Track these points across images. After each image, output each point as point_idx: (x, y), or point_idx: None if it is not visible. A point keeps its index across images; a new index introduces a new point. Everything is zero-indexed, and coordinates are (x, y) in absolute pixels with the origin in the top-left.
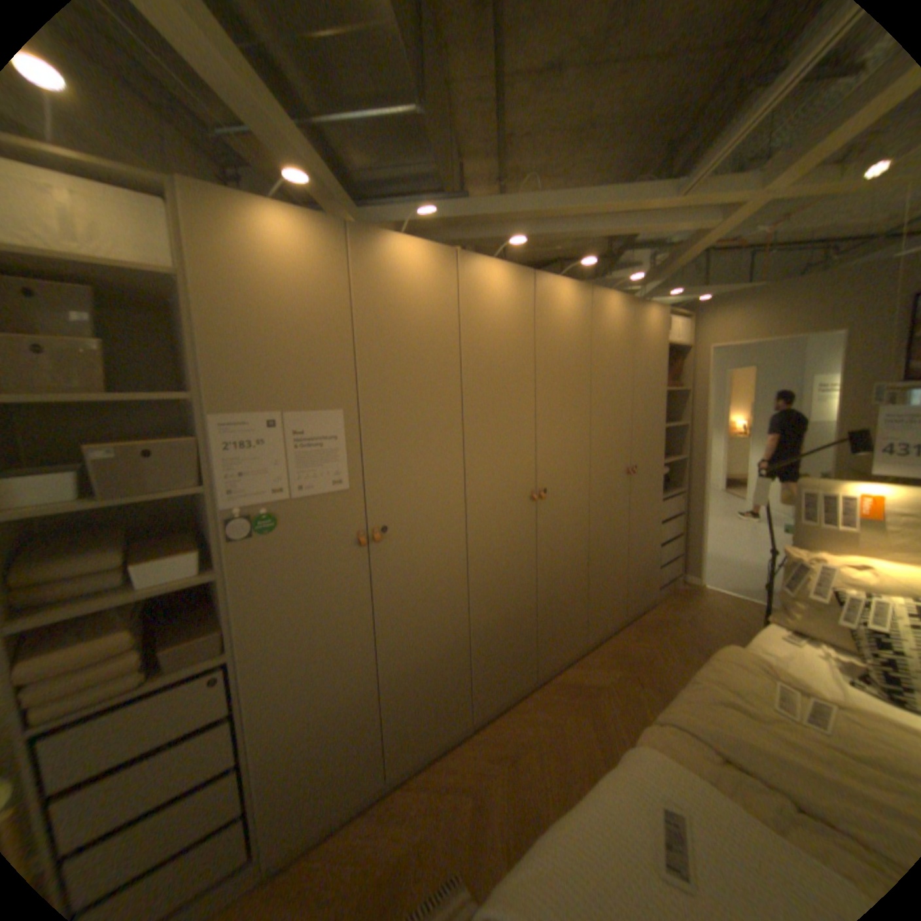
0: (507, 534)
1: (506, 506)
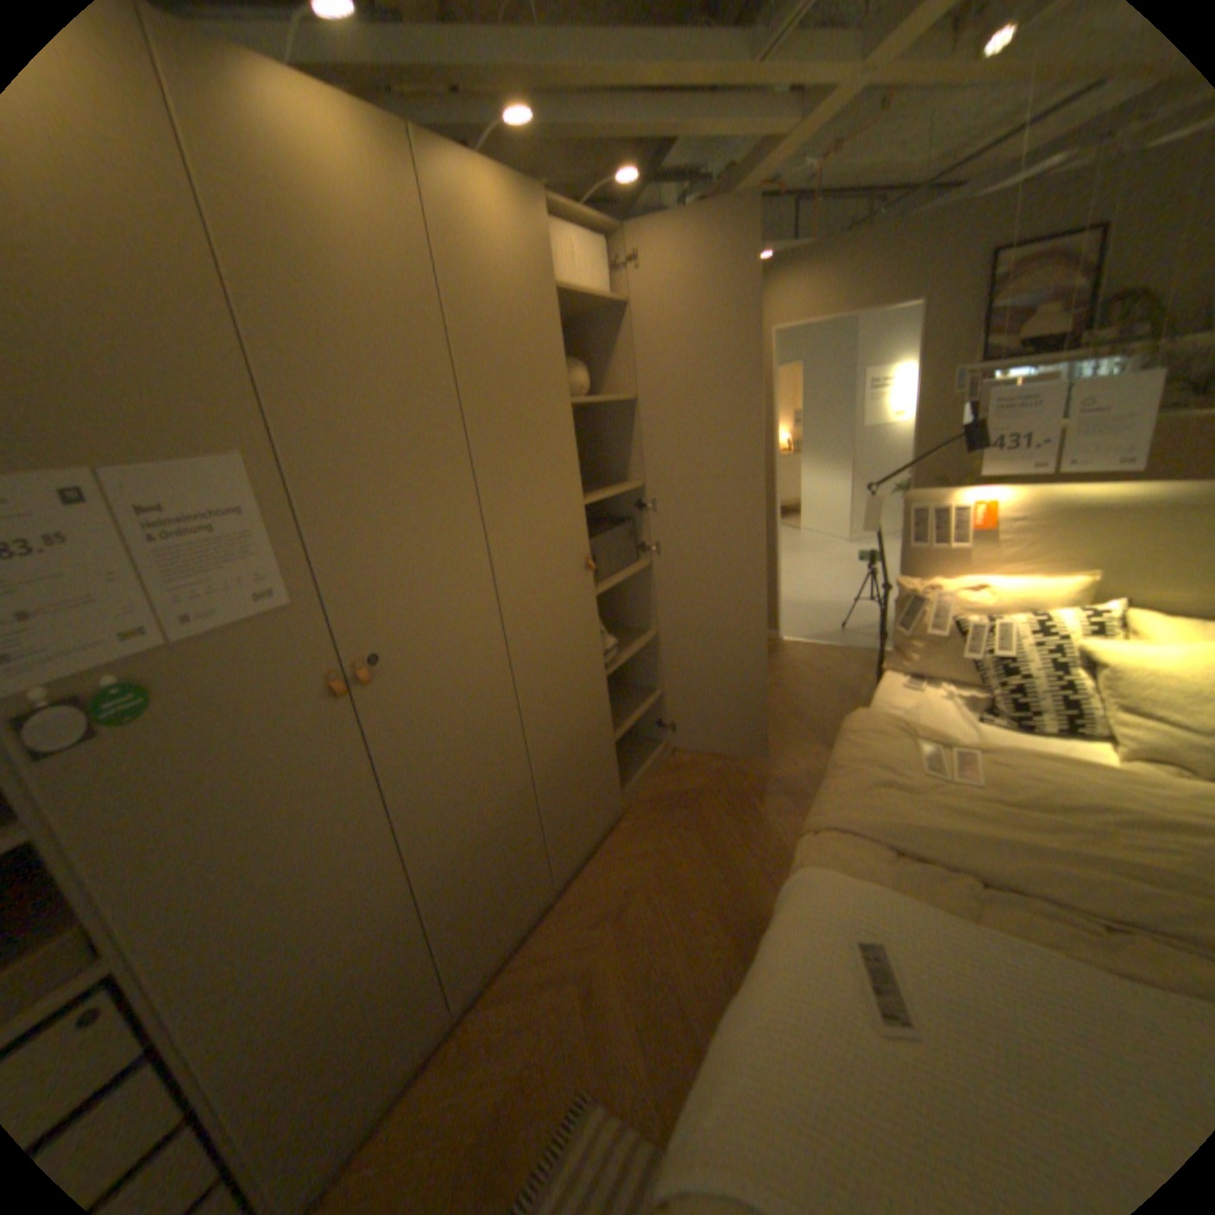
0: (561, 625)
1: (555, 584)
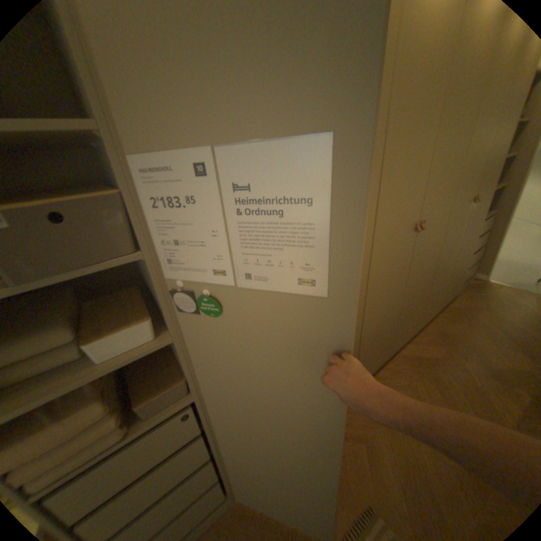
0: (394, 262)
1: (398, 238)
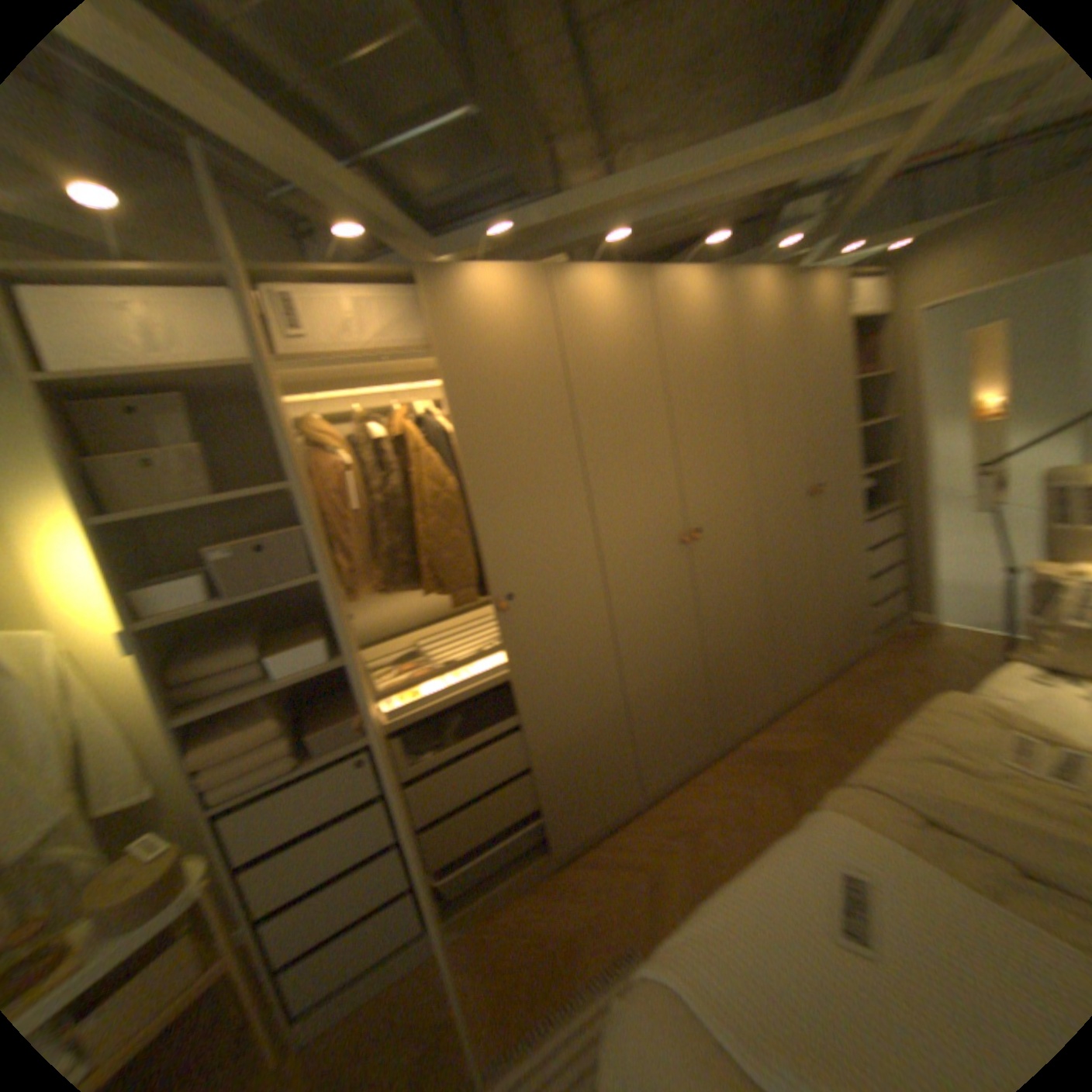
0: (657, 586)
1: (652, 554)
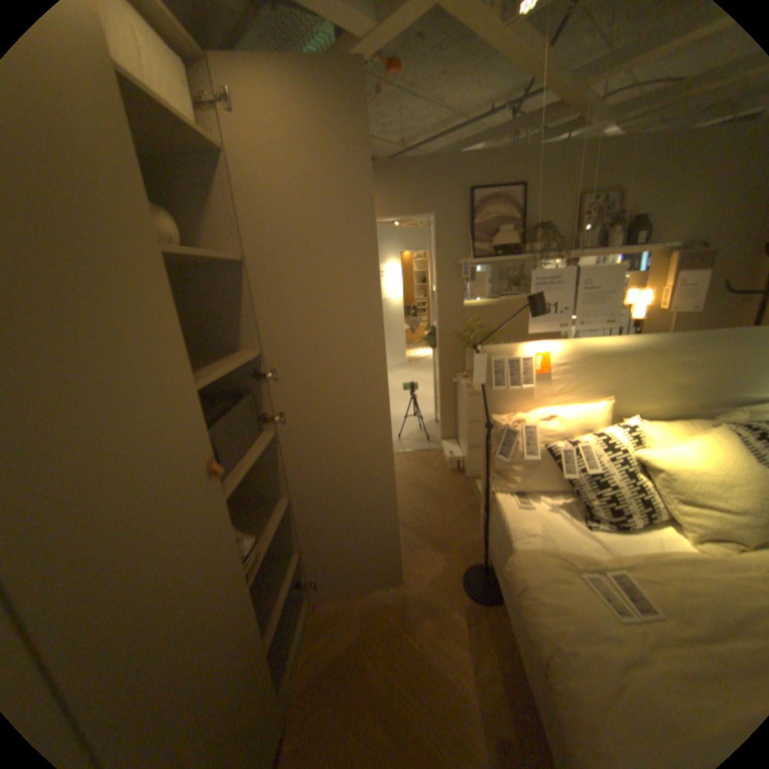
0: (186, 574)
1: (169, 521)
